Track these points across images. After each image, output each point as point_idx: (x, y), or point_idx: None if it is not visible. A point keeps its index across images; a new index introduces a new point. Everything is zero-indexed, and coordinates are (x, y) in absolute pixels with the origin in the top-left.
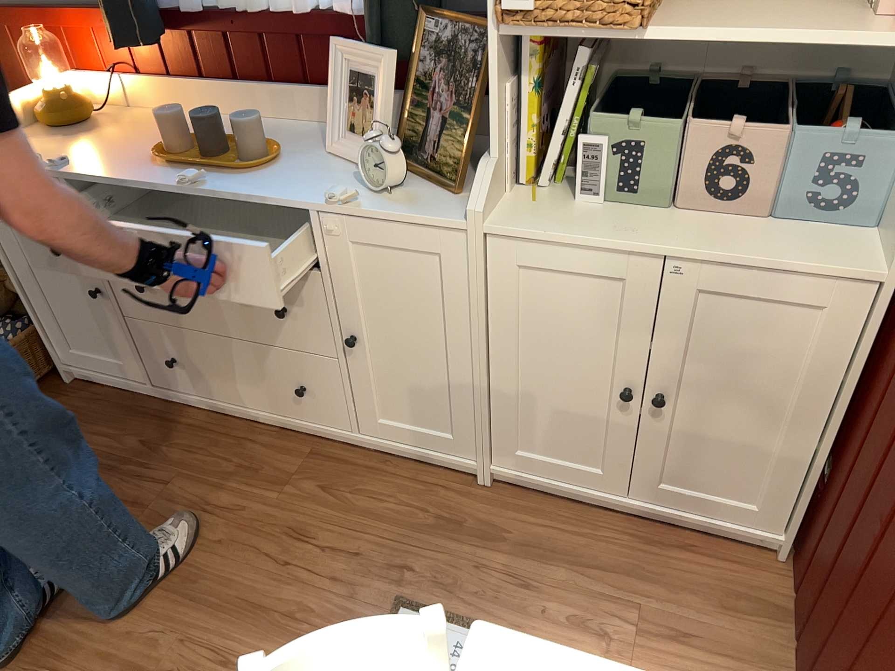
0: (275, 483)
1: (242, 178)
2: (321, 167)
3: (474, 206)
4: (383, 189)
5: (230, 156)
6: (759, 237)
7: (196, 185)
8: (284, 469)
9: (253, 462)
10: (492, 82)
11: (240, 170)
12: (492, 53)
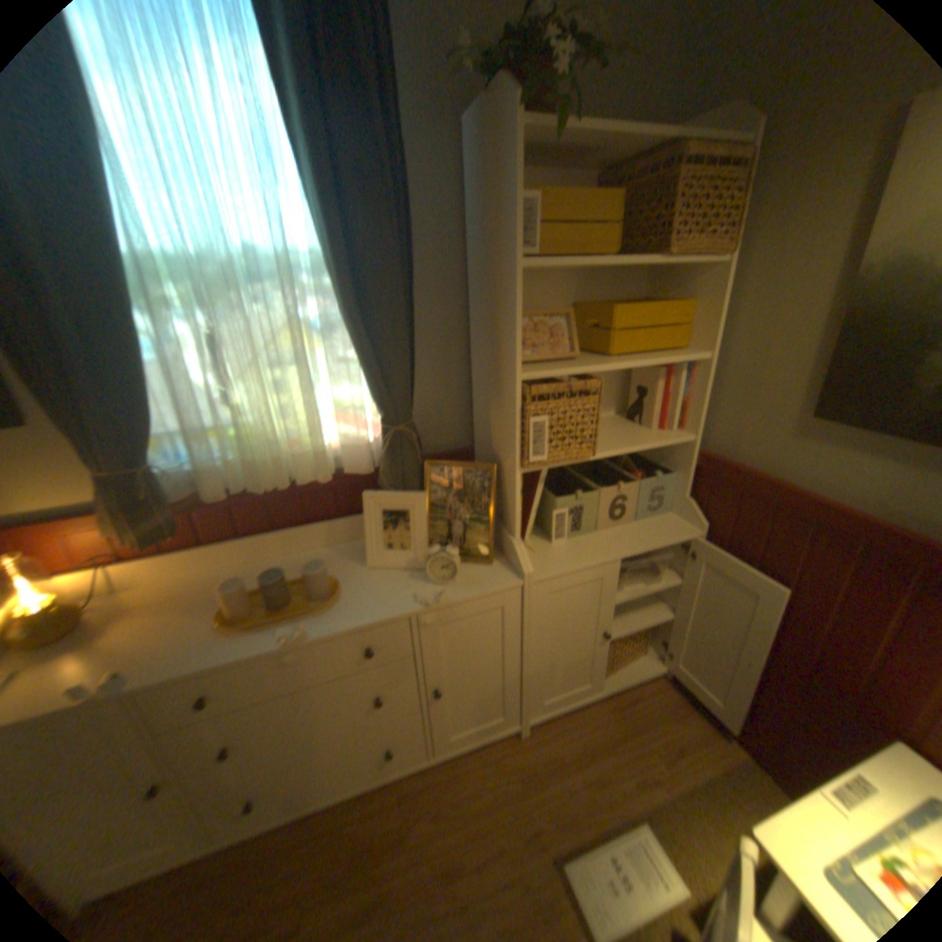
0: (392, 854)
1: (322, 615)
2: (370, 580)
3: (524, 569)
4: (450, 580)
5: (290, 601)
6: (644, 531)
7: (297, 639)
8: (389, 836)
9: (356, 851)
10: (514, 495)
11: (318, 609)
12: (514, 480)
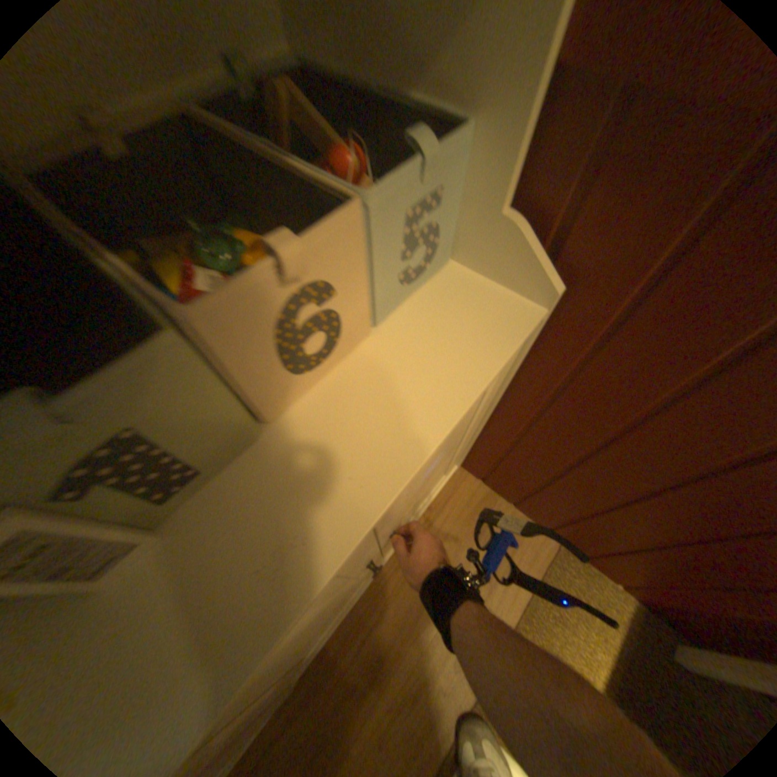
0: None
1: None
2: None
3: None
4: None
5: None
6: (413, 359)
7: None
8: None
9: None
10: None
11: None
12: None
